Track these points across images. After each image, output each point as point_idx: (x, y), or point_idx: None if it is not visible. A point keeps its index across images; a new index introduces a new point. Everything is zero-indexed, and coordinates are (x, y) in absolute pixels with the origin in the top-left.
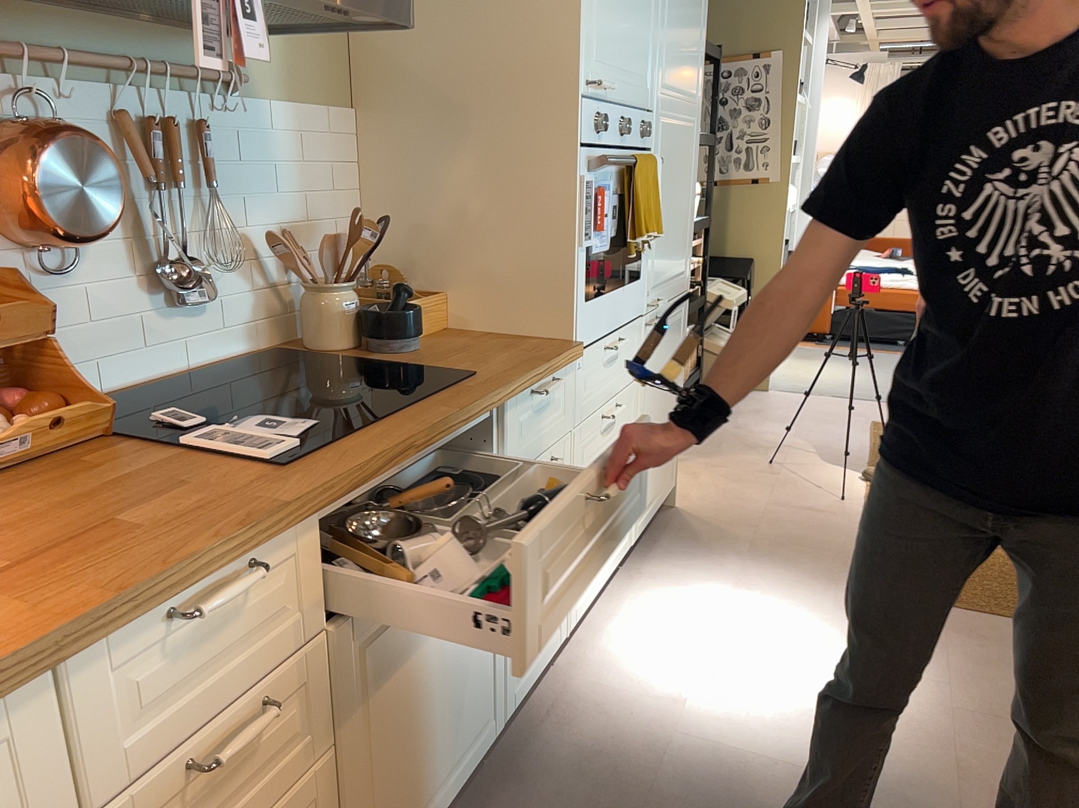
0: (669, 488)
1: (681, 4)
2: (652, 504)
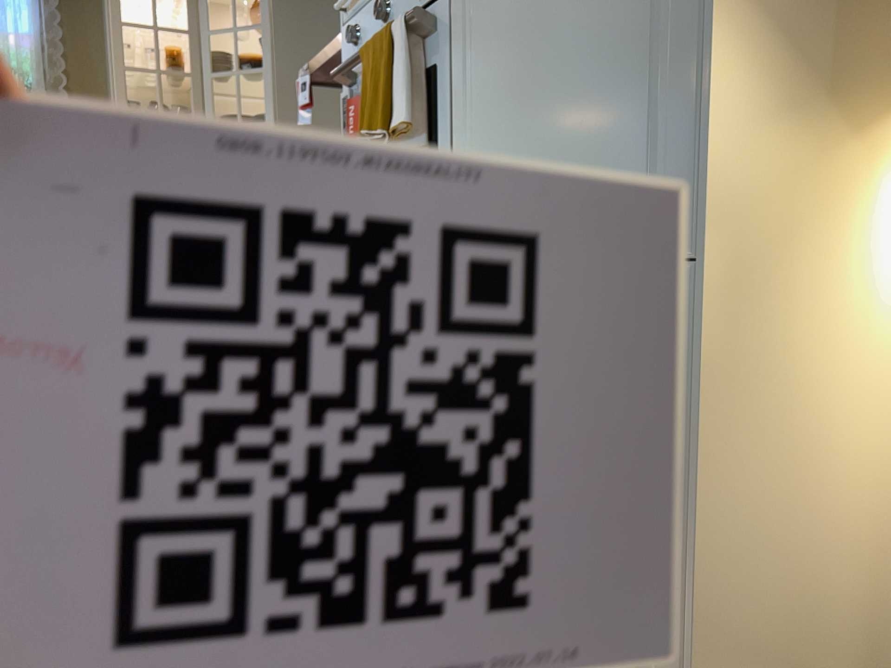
0: None
1: None
2: None
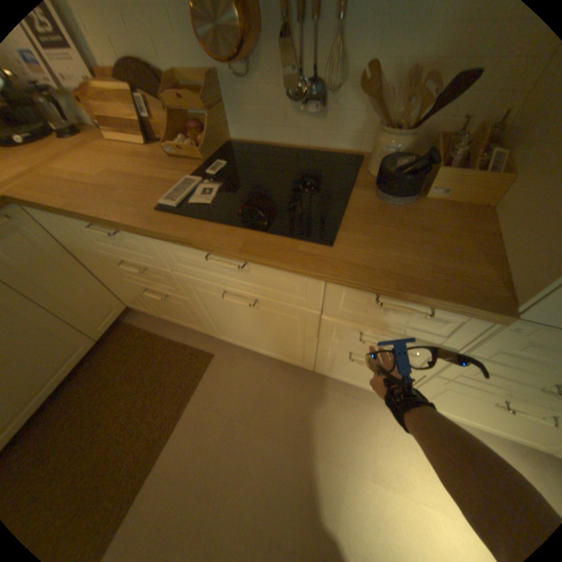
0: None
1: None
2: None
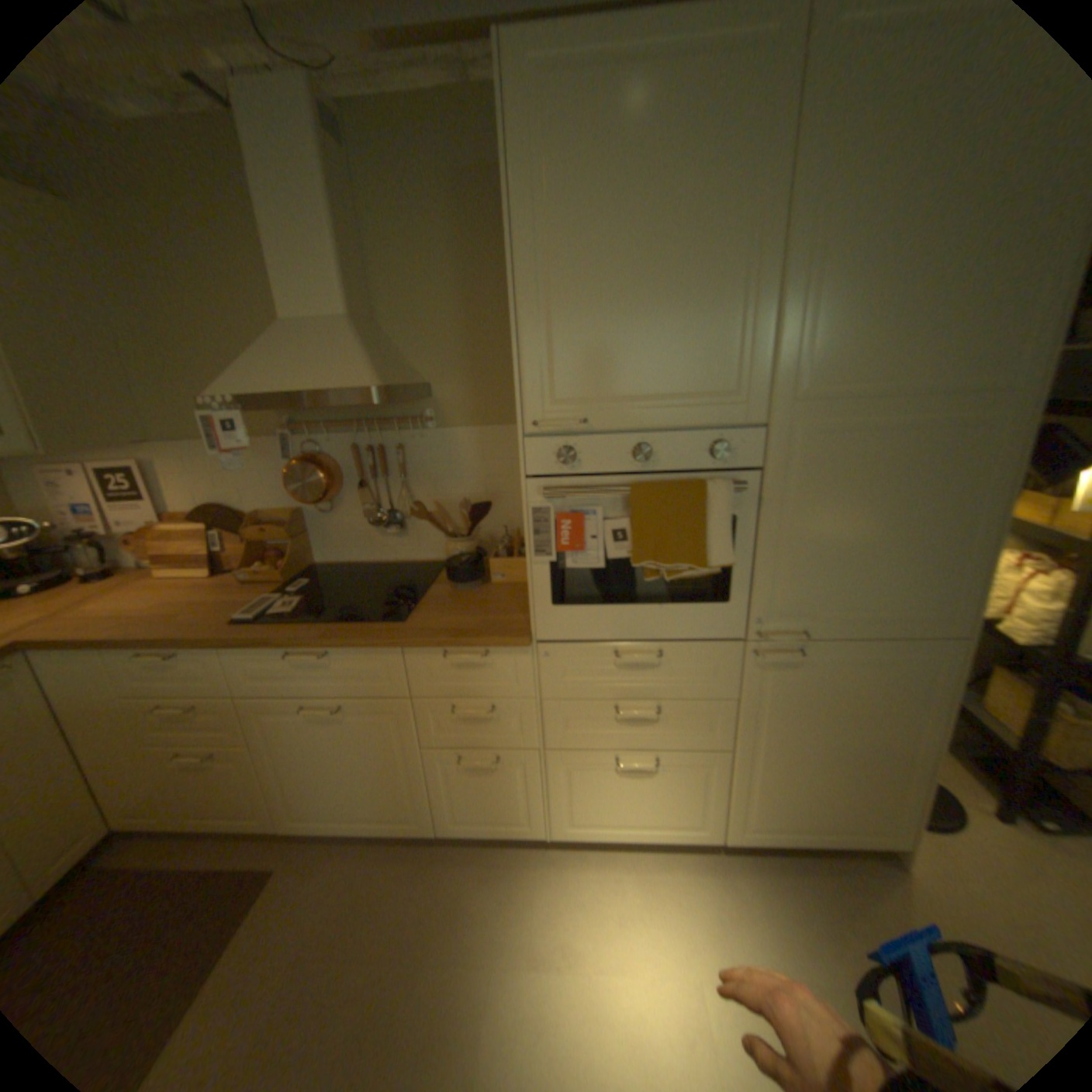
0: (878, 845)
1: (898, 260)
2: (805, 838)
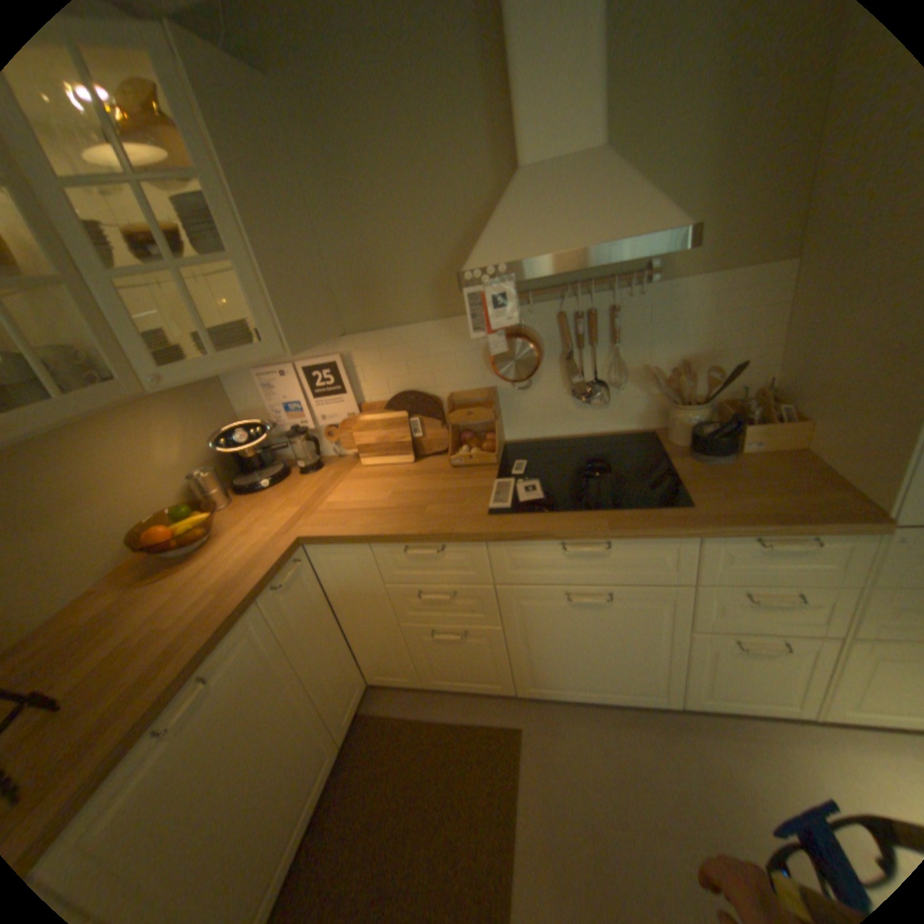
0: None
1: None
2: None
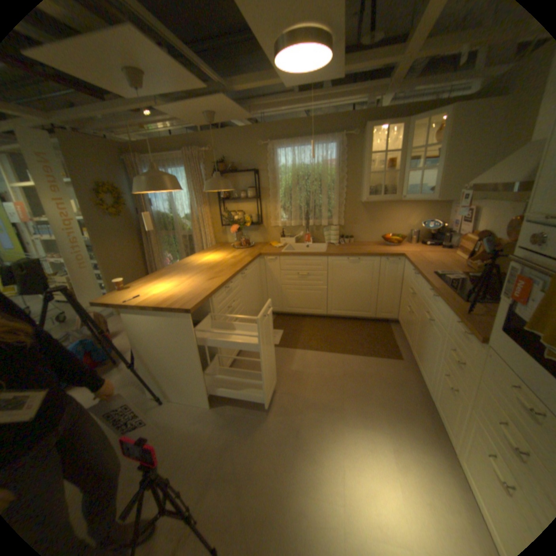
0: None
1: None
2: None
